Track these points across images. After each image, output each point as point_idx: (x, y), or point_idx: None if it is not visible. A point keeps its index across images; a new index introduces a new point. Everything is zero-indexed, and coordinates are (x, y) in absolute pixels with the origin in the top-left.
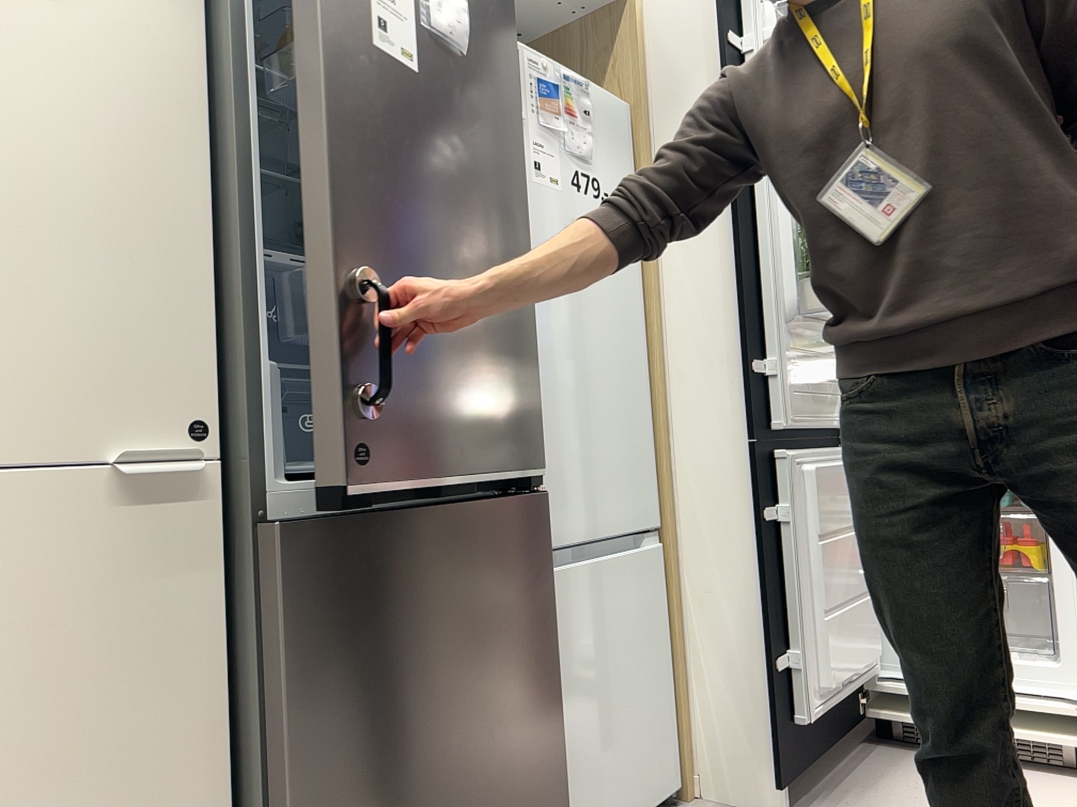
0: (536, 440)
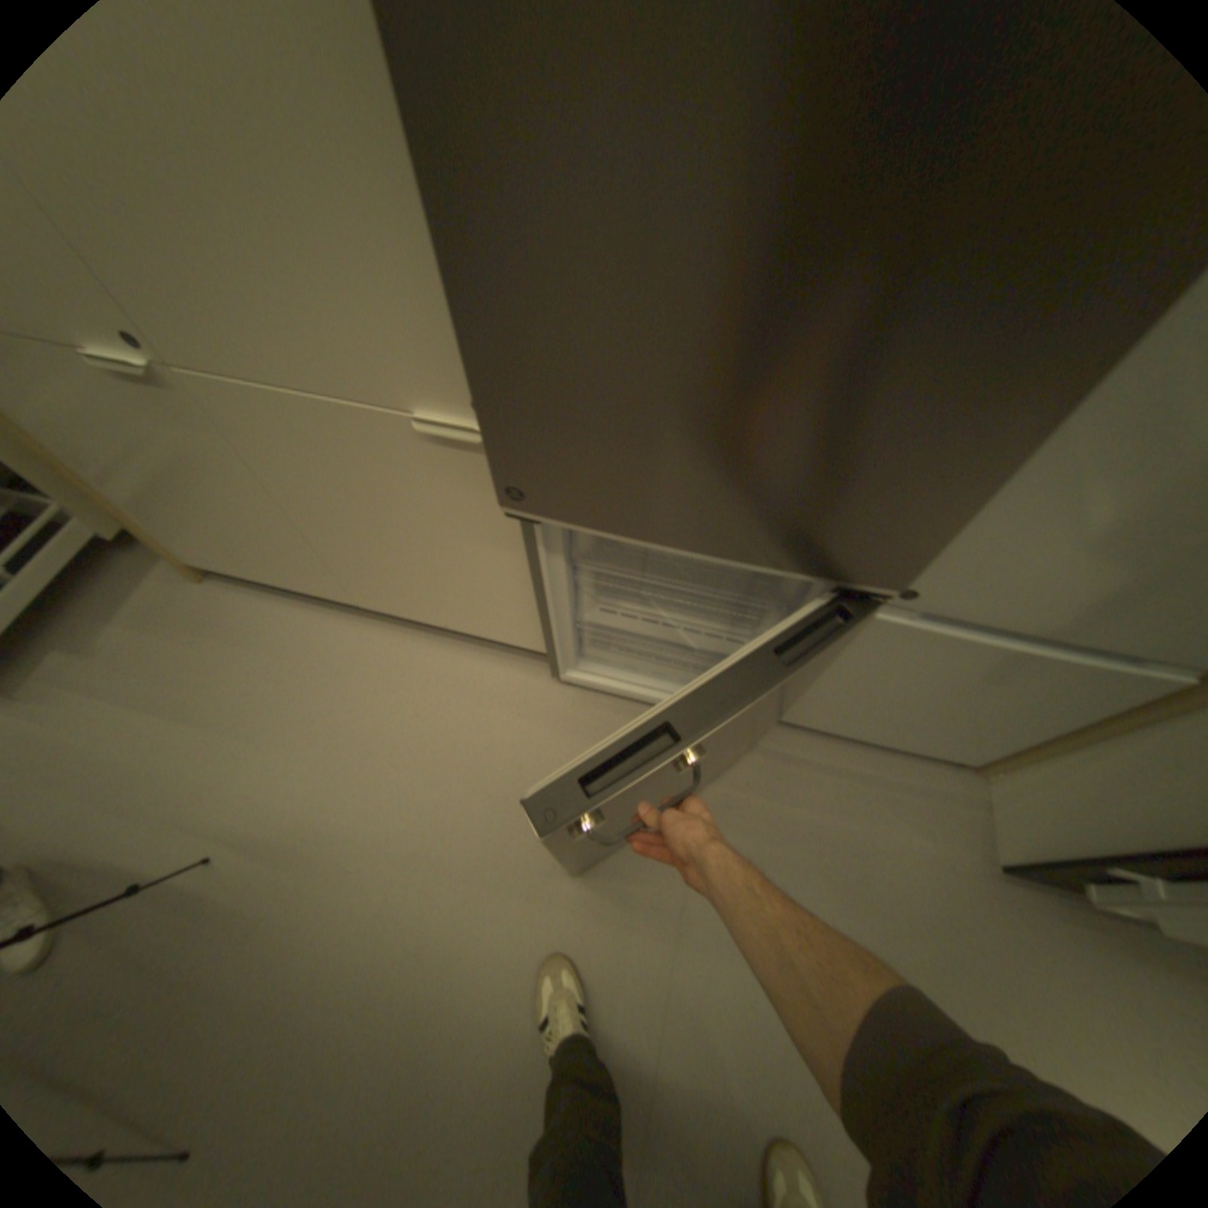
0: (903, 563)
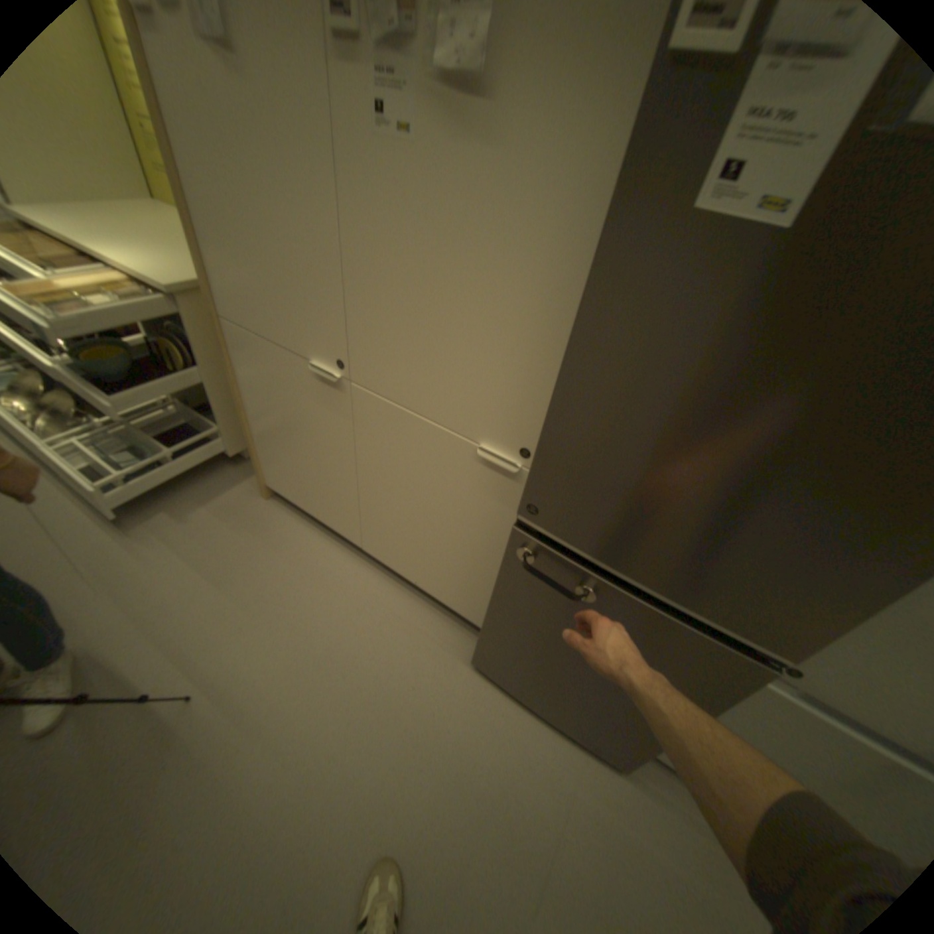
0: (803, 642)
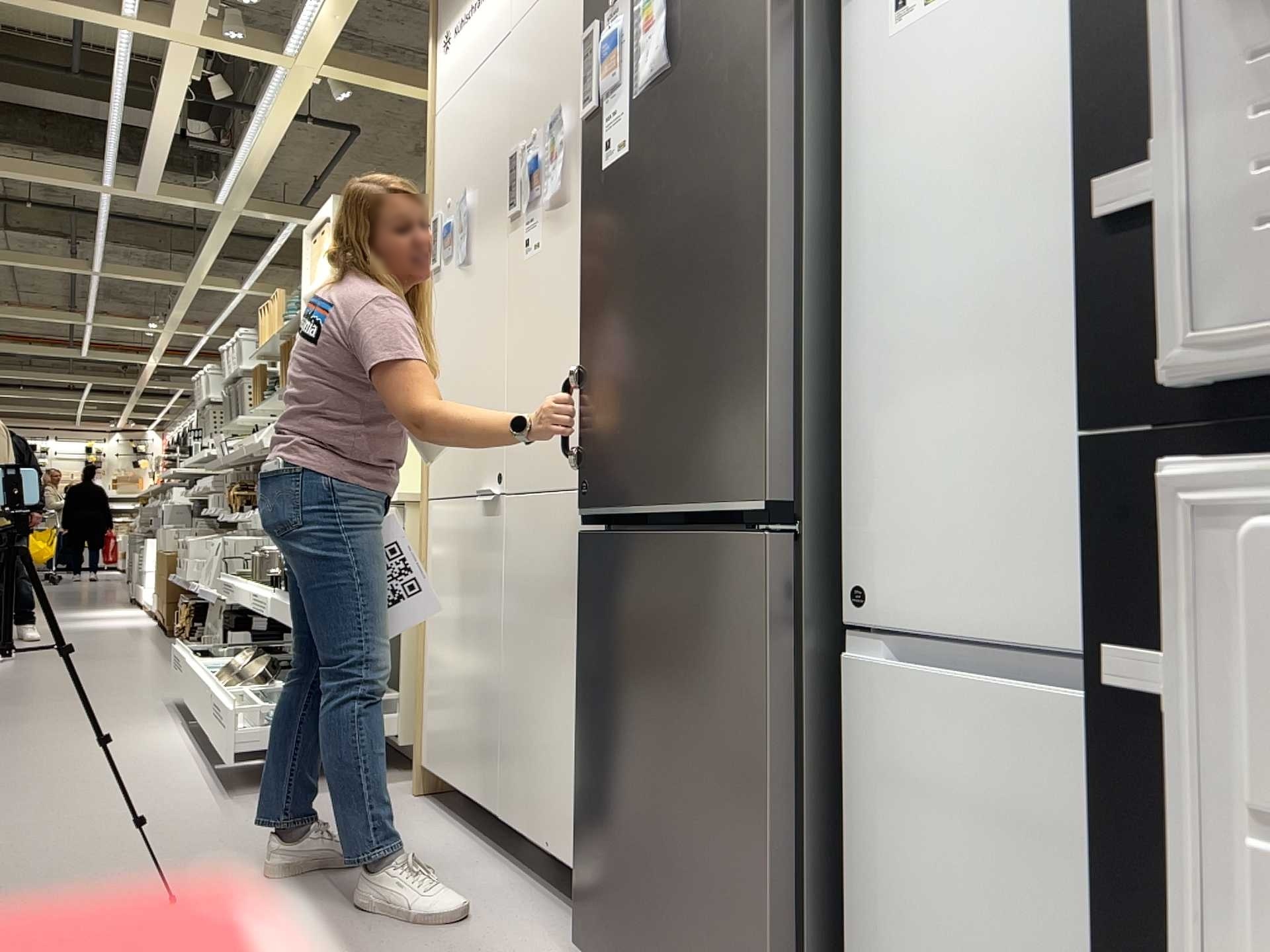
0: (758, 465)
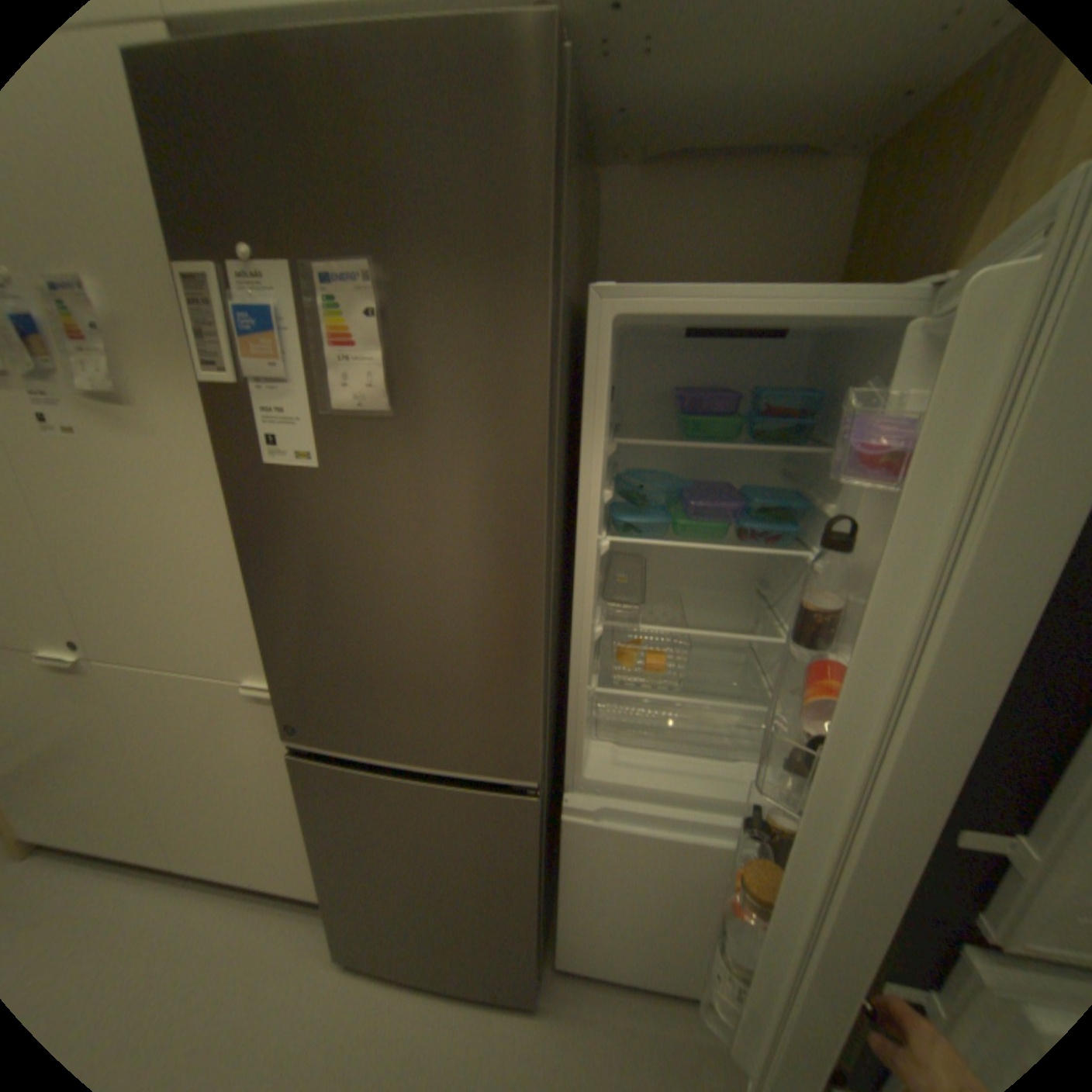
0: (524, 758)
